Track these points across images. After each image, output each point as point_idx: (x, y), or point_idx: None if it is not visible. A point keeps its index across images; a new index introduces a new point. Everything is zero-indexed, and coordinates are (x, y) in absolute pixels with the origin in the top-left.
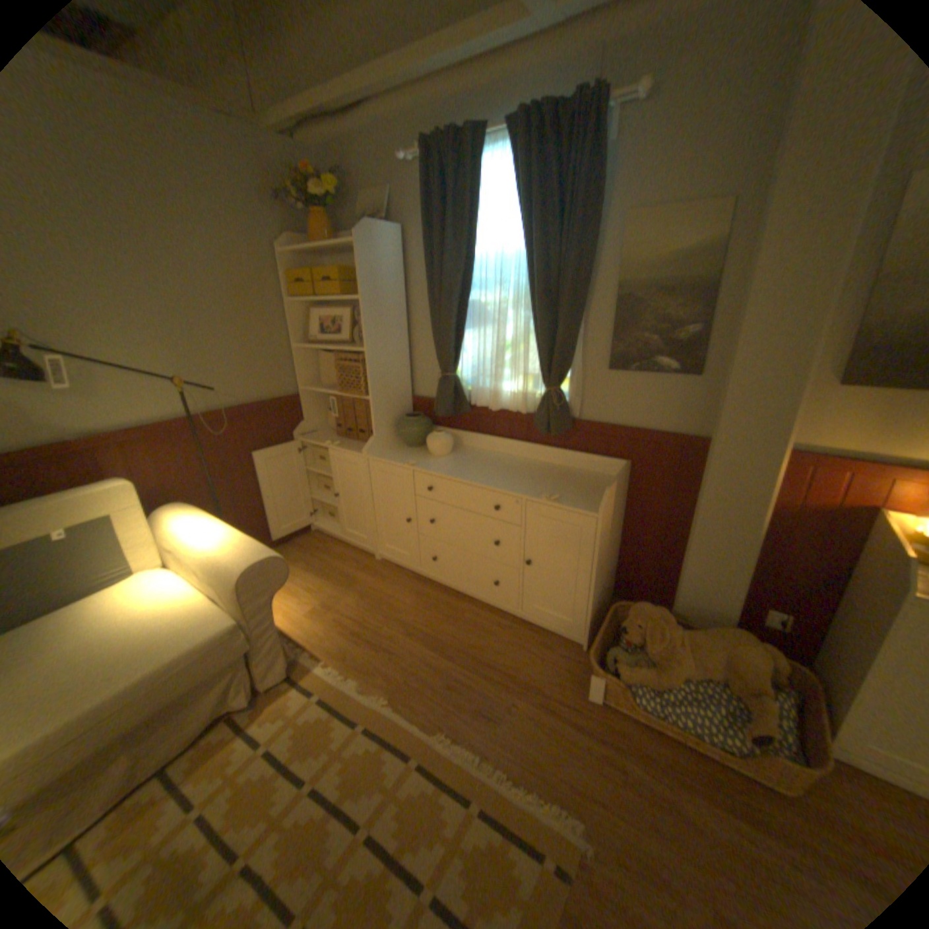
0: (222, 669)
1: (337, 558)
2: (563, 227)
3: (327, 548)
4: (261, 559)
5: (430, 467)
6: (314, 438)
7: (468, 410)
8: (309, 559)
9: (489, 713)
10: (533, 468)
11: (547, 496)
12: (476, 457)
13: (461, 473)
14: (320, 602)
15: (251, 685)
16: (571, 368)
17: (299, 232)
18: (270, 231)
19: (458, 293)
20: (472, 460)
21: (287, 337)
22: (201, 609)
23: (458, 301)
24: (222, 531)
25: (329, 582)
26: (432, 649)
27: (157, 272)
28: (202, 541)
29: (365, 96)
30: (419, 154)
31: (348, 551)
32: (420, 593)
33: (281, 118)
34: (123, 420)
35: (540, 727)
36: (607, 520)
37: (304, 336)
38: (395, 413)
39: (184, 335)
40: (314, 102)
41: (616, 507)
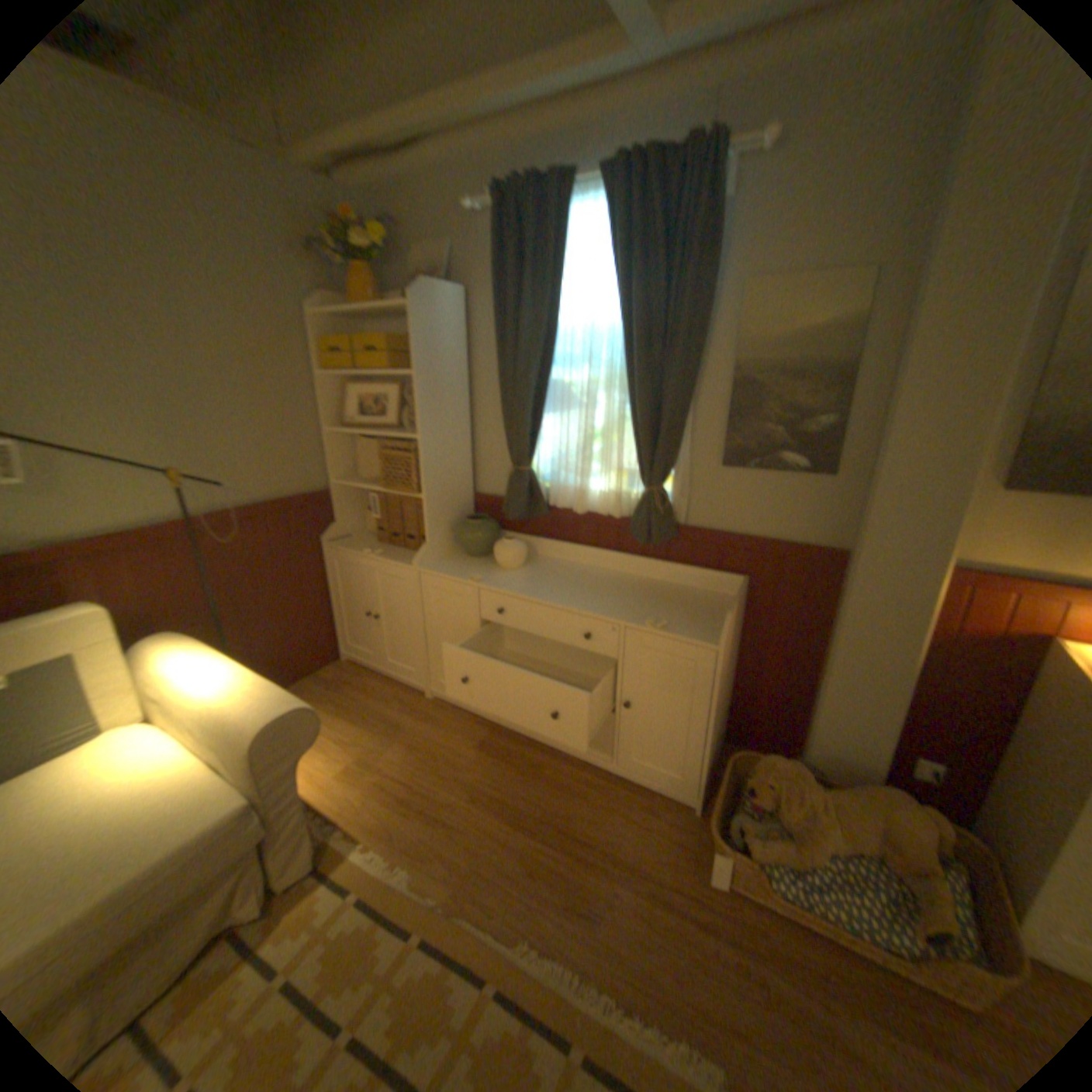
0: (225, 867)
1: (375, 697)
2: (668, 294)
3: (362, 684)
4: (283, 712)
5: (499, 583)
6: (348, 544)
7: (545, 512)
8: (339, 700)
9: (586, 909)
10: (628, 584)
11: (652, 622)
12: (556, 570)
13: (539, 592)
14: (355, 759)
15: (264, 884)
16: (675, 464)
17: (333, 290)
18: (297, 288)
19: (536, 369)
20: (551, 573)
21: (315, 418)
22: (197, 784)
23: (536, 379)
24: (229, 672)
25: (365, 731)
26: (505, 820)
27: (148, 333)
28: (200, 687)
29: (422, 131)
30: (488, 202)
31: (389, 687)
32: (485, 743)
33: (314, 152)
34: (94, 524)
35: (652, 926)
36: (727, 652)
37: (337, 417)
38: (453, 514)
39: (182, 414)
40: (357, 134)
41: (734, 634)
